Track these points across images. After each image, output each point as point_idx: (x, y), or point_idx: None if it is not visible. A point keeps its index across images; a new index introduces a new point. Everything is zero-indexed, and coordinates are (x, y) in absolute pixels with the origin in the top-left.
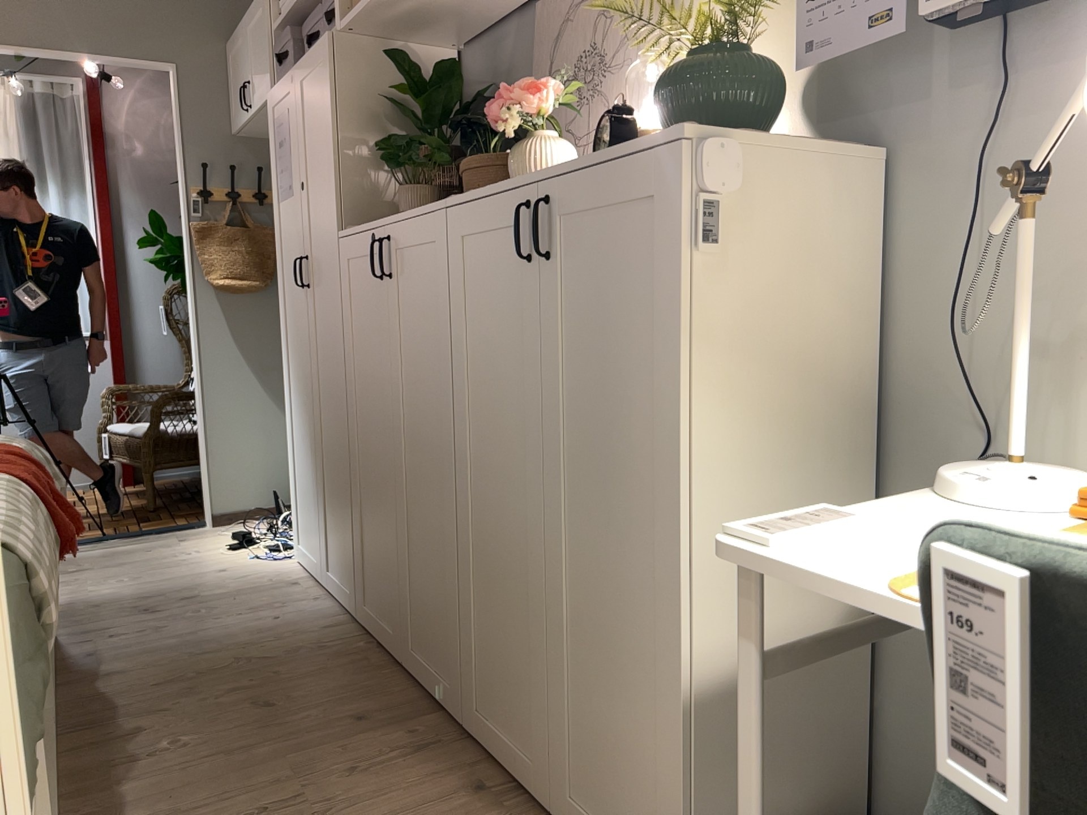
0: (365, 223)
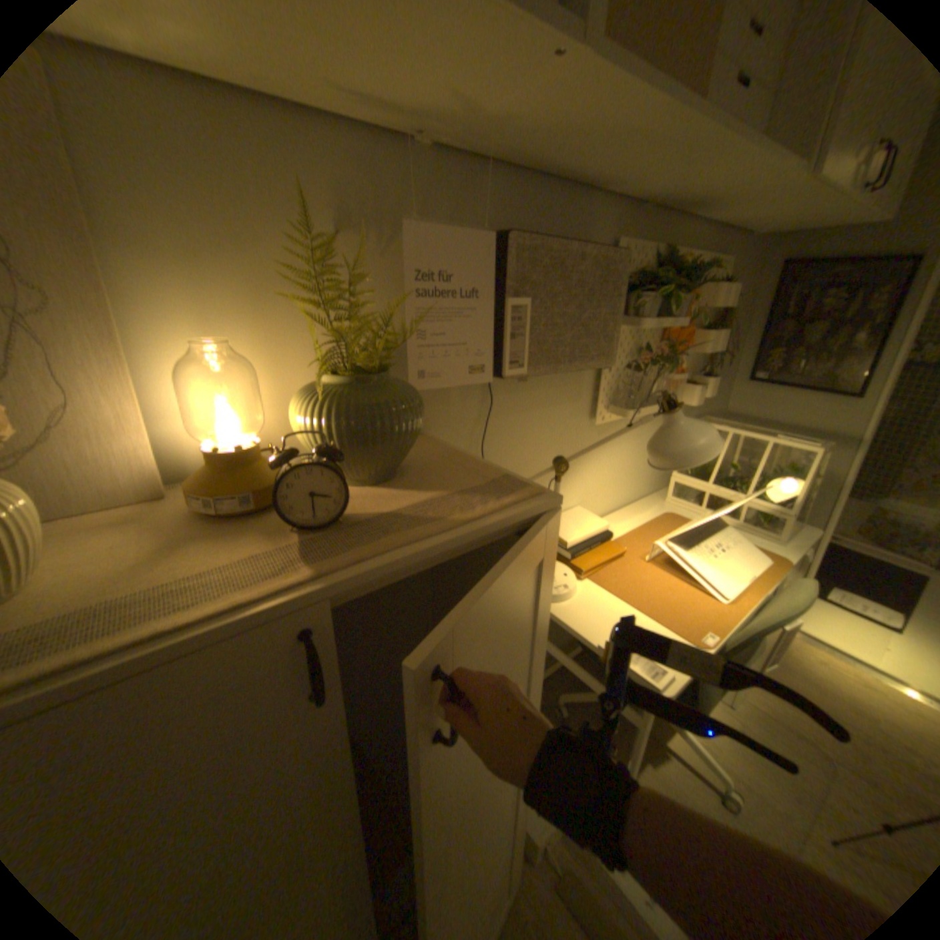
0: None
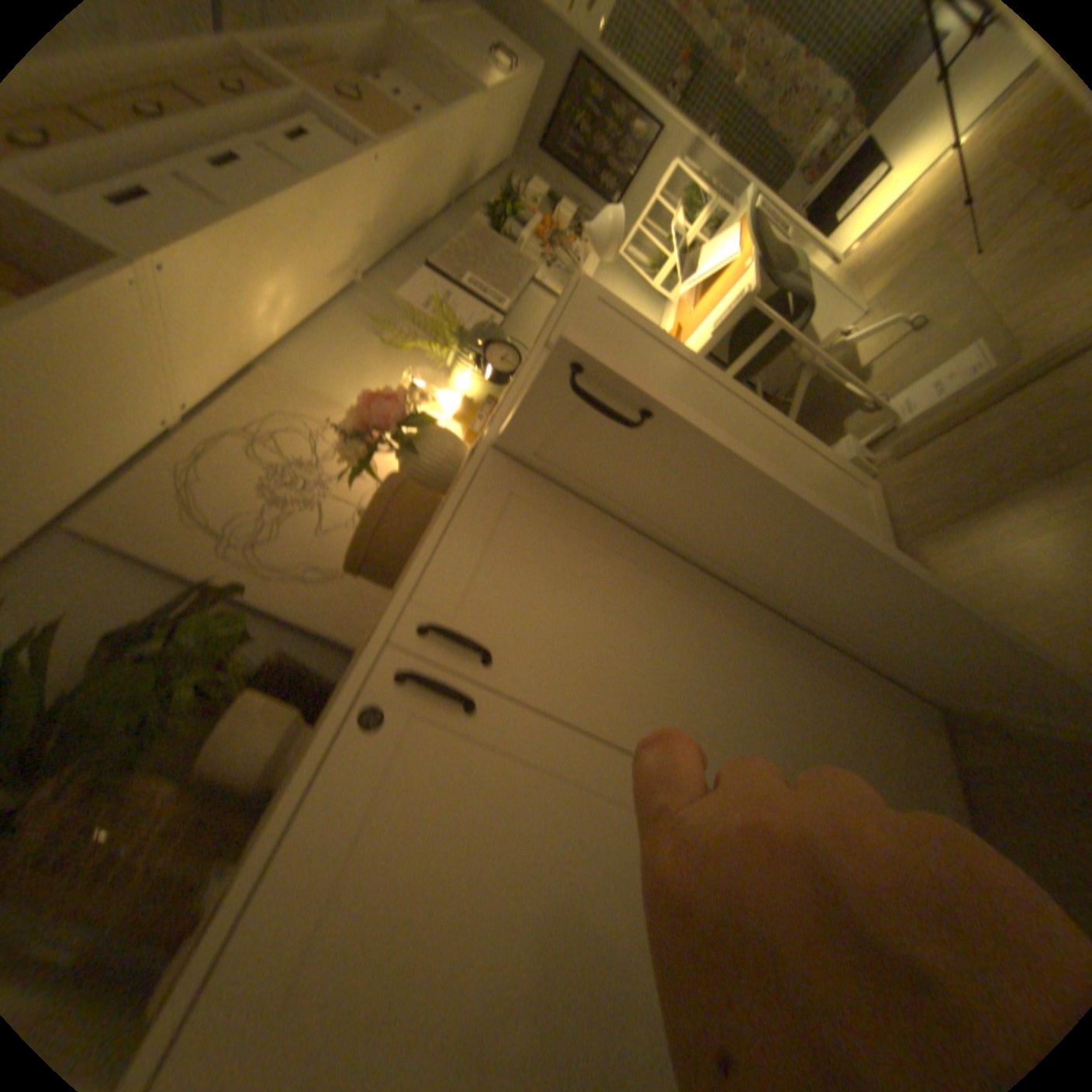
0: (301, 761)
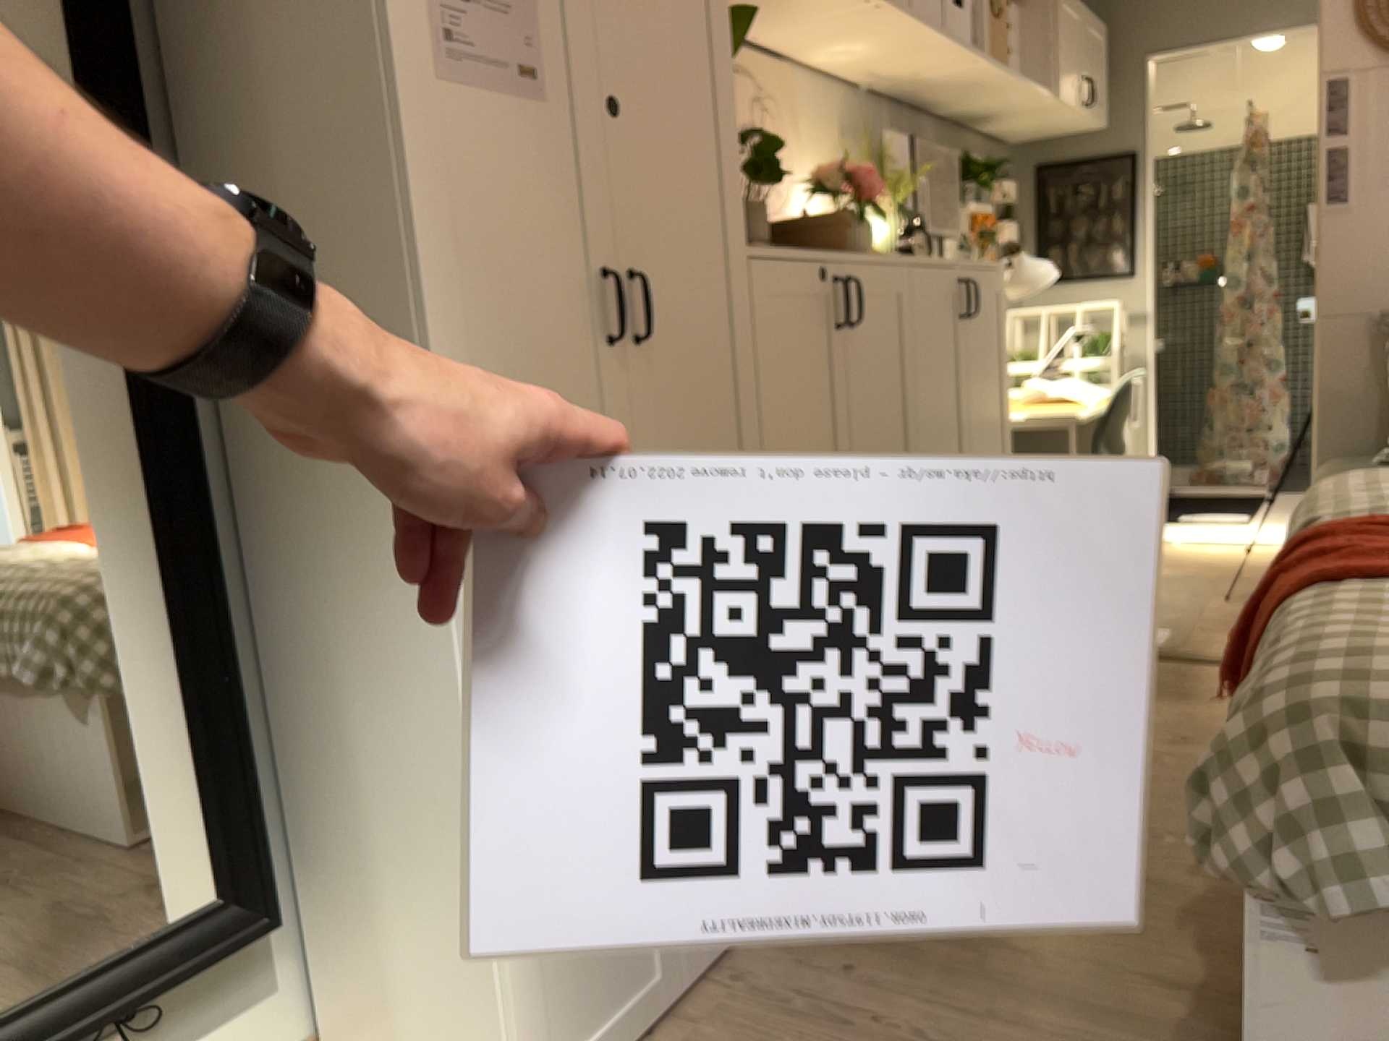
0: (800, 248)
